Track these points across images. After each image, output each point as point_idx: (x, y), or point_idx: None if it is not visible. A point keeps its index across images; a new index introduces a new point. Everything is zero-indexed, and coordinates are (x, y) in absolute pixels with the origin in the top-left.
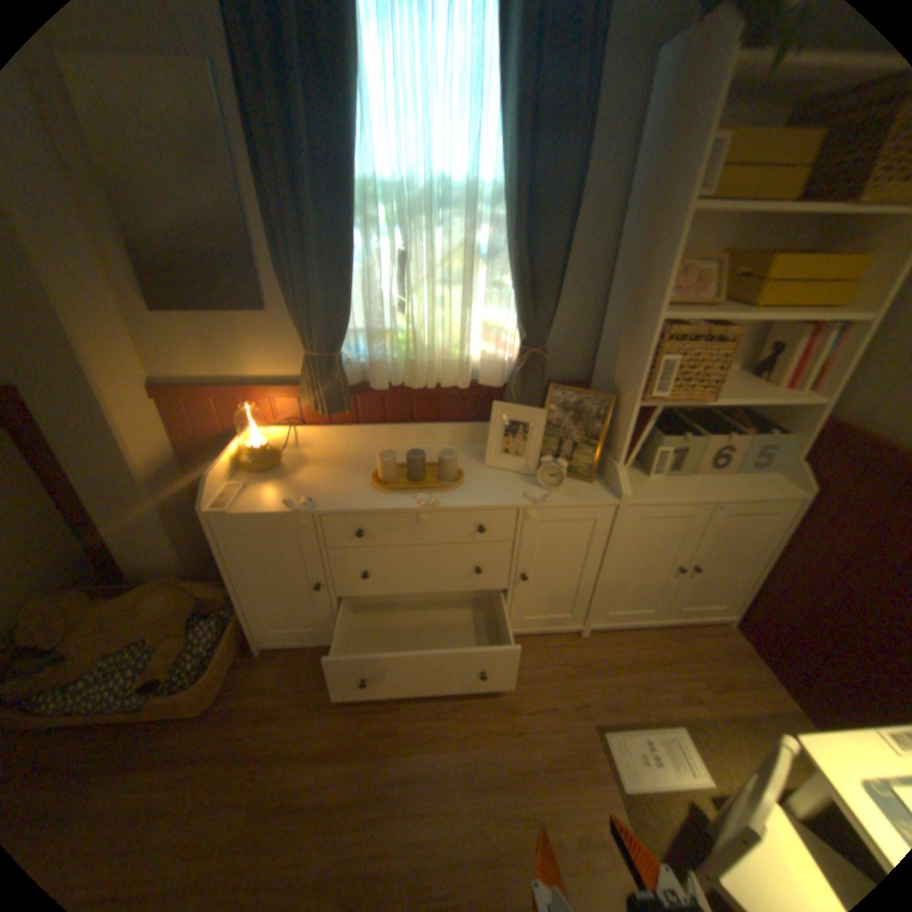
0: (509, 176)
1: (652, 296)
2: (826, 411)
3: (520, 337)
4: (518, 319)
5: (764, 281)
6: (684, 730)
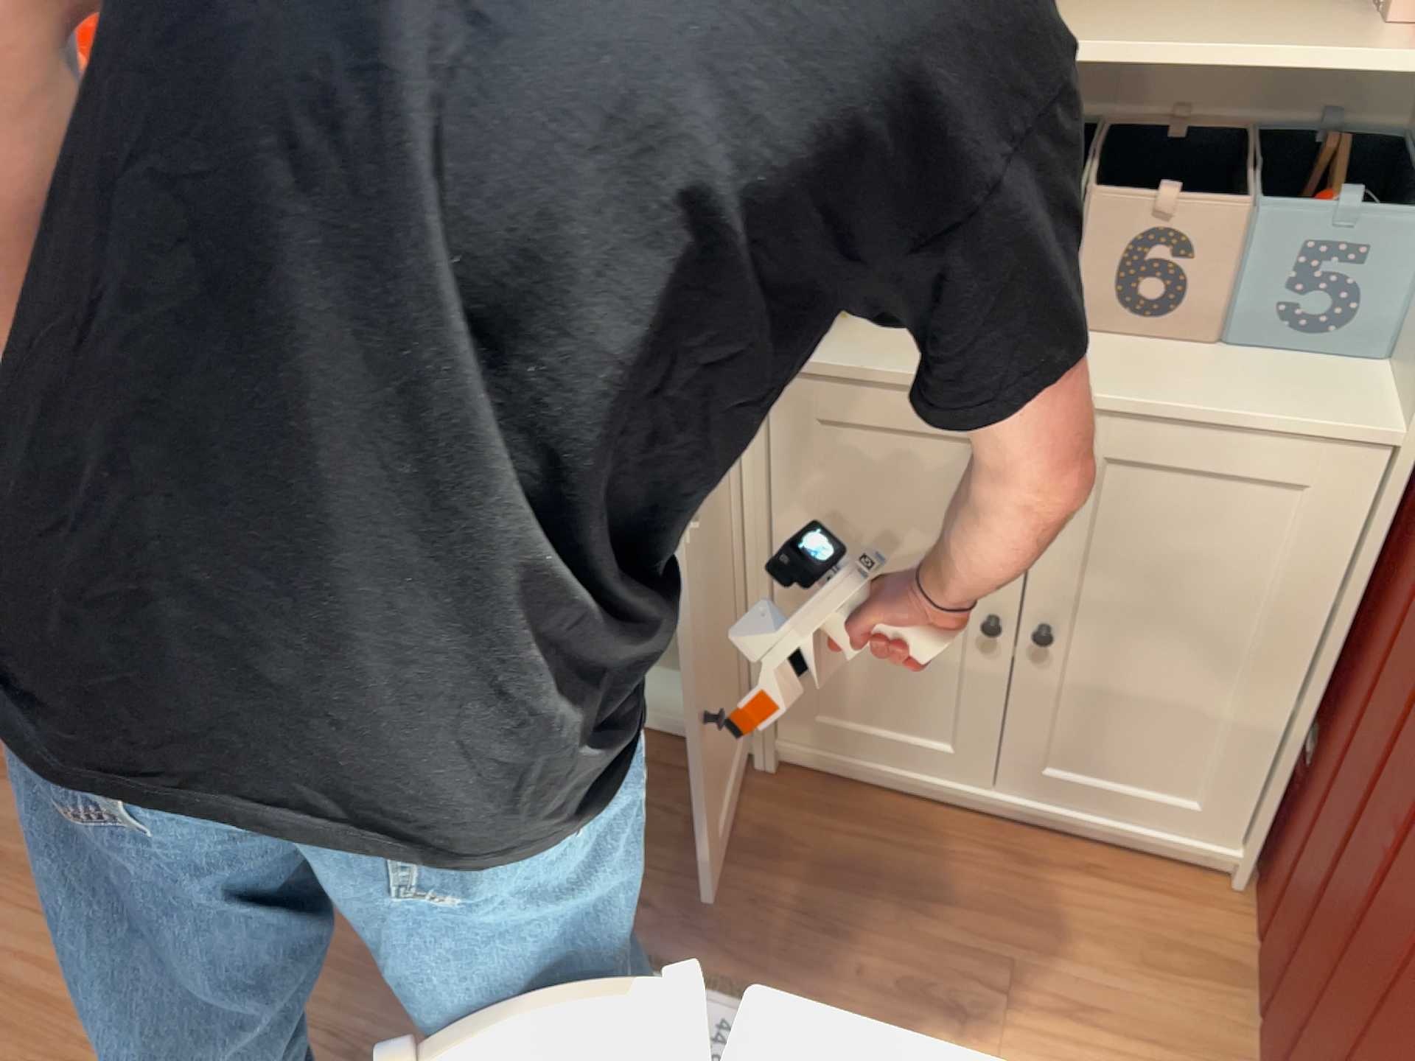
0: None
1: None
2: None
3: None
4: None
5: None
6: None
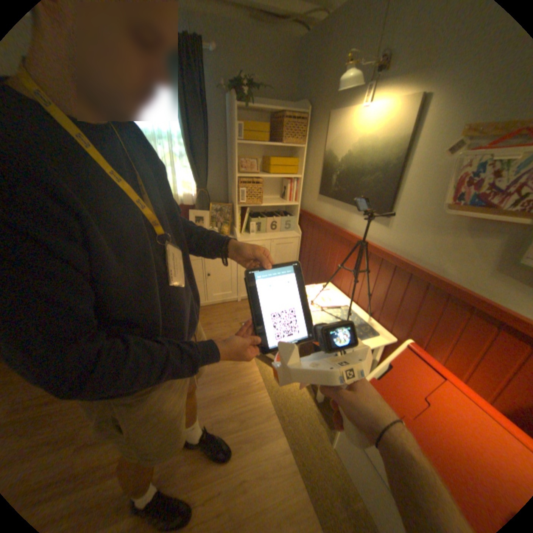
0: (181, 131)
1: (234, 170)
2: (298, 207)
3: (196, 186)
4: (193, 179)
5: (269, 166)
6: None
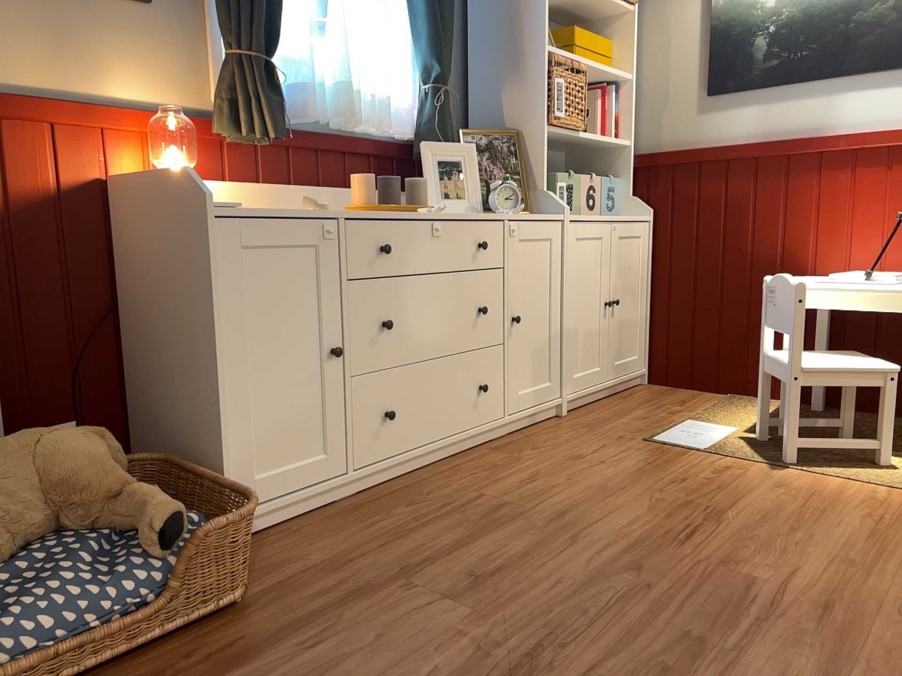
0: None
1: (529, 36)
2: (630, 150)
3: (423, 81)
4: (425, 57)
5: (572, 46)
6: (688, 420)
